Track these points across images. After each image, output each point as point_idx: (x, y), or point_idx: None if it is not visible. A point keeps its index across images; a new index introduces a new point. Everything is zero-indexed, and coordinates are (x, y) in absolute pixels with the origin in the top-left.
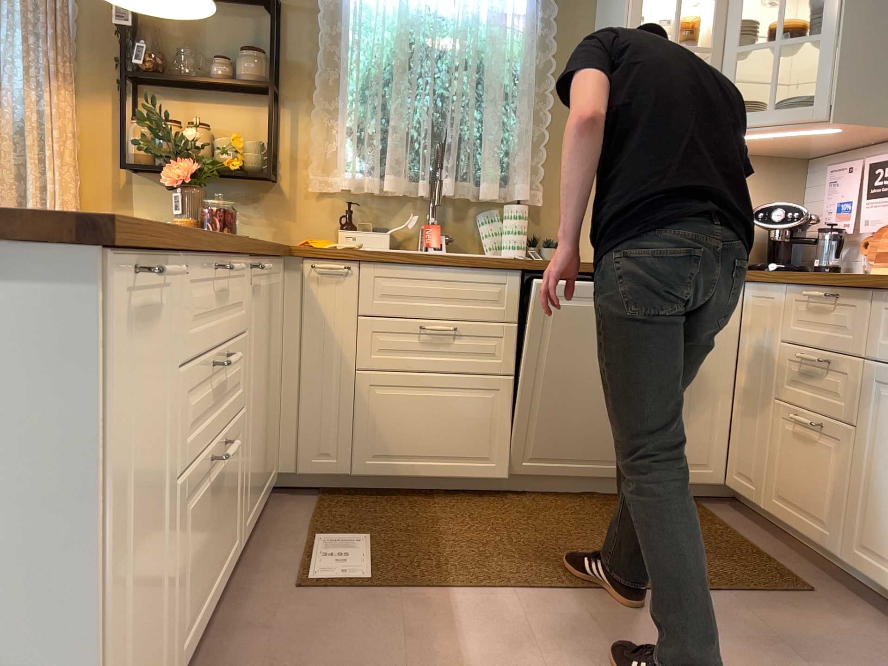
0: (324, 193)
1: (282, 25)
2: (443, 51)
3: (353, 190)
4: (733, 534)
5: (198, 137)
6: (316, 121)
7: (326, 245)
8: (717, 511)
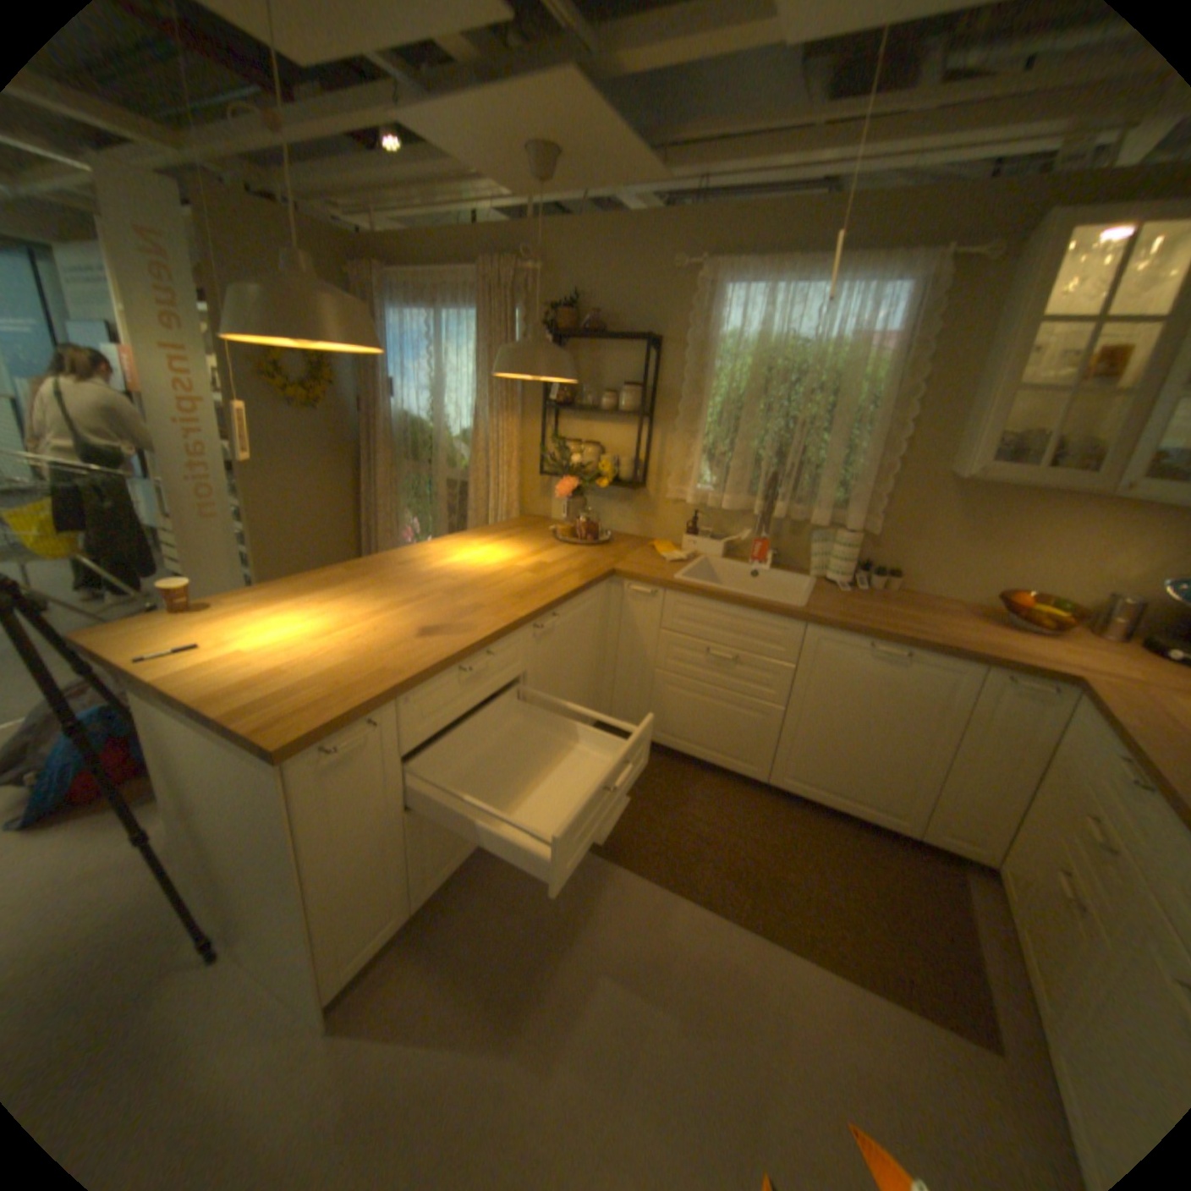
0: (678, 500)
1: (659, 355)
2: (801, 375)
3: (700, 501)
4: (970, 930)
5: (580, 461)
6: (675, 441)
7: (664, 551)
8: (977, 891)
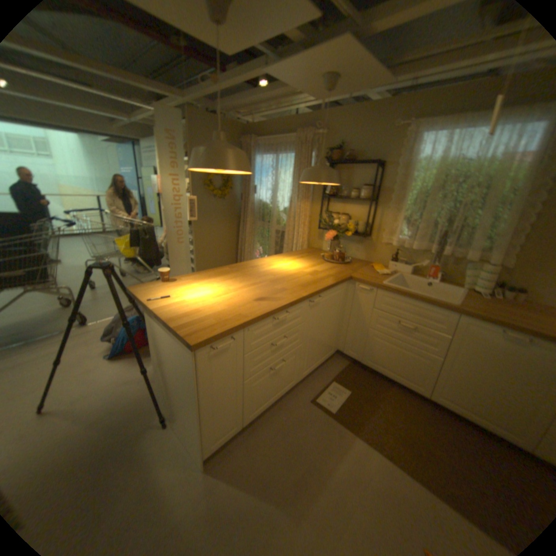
0: (389, 243)
1: (383, 170)
2: (466, 178)
3: (401, 244)
4: None
5: (338, 223)
6: (389, 214)
7: (379, 269)
8: None
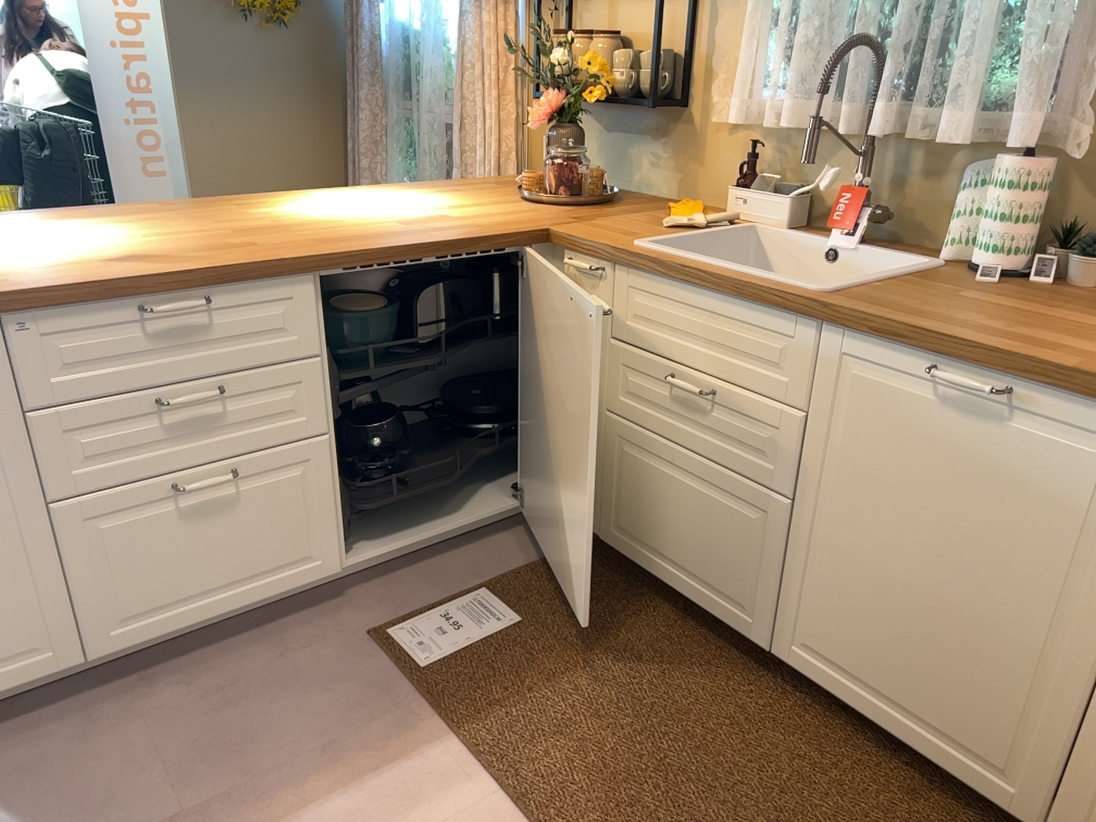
0: (734, 126)
1: None
2: None
3: (763, 123)
4: None
5: (564, 61)
6: (722, 12)
7: (682, 214)
8: None
